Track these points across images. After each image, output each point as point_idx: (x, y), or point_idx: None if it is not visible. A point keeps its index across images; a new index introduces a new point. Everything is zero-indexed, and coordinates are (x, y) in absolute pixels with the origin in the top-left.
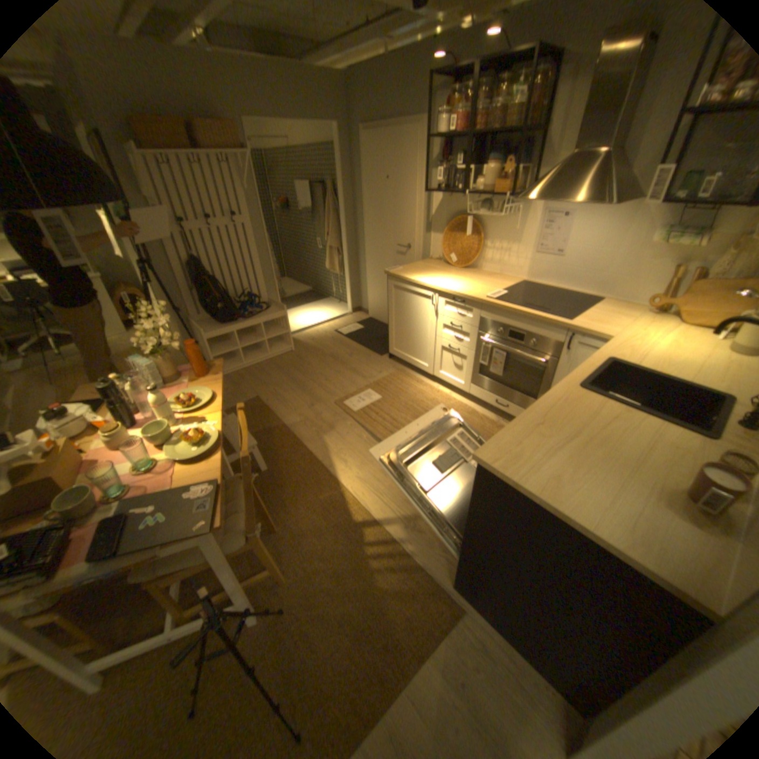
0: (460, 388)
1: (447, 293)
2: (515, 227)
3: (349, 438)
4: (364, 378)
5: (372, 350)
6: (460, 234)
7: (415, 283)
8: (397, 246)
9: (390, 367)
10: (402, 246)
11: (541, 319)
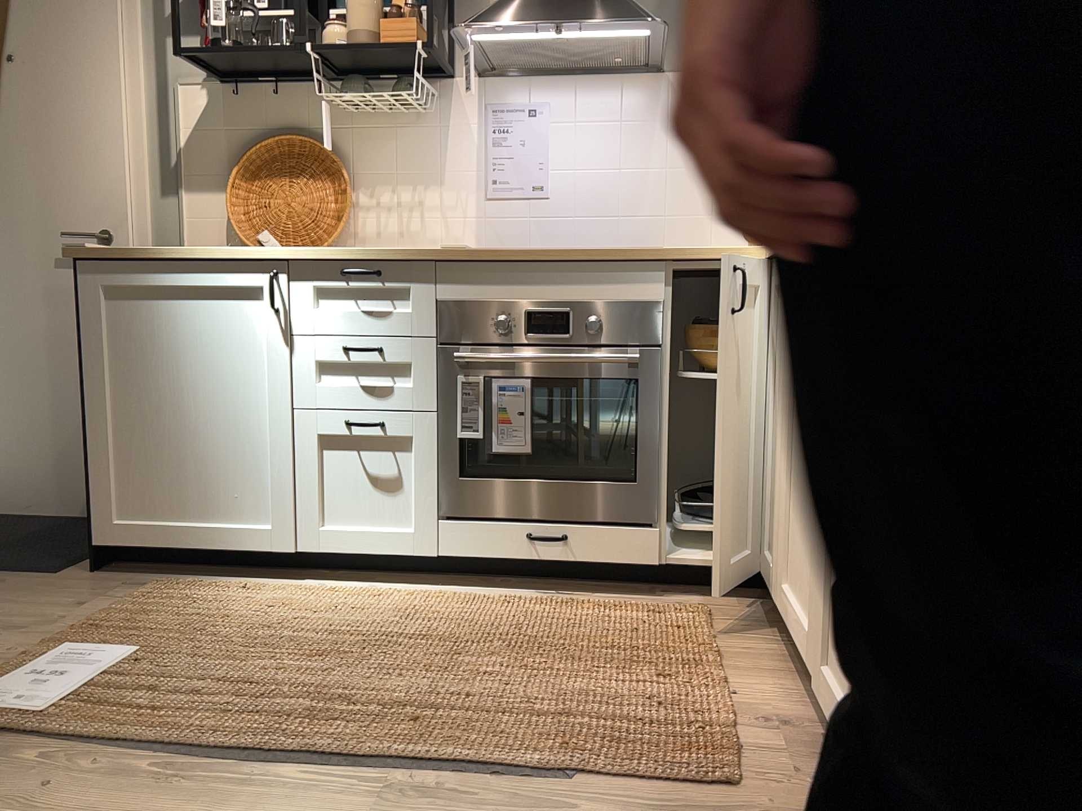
0: (406, 553)
1: (321, 262)
2: (424, 152)
3: (67, 809)
4: (18, 633)
5: (4, 569)
6: (281, 182)
7: (197, 262)
8: (61, 238)
9: (111, 588)
10: (83, 236)
11: (604, 255)
